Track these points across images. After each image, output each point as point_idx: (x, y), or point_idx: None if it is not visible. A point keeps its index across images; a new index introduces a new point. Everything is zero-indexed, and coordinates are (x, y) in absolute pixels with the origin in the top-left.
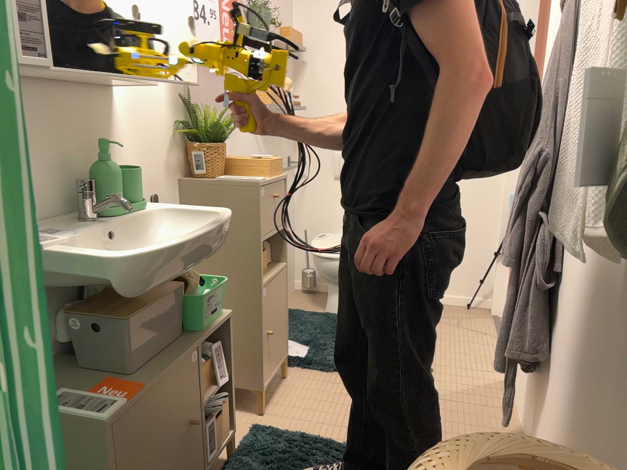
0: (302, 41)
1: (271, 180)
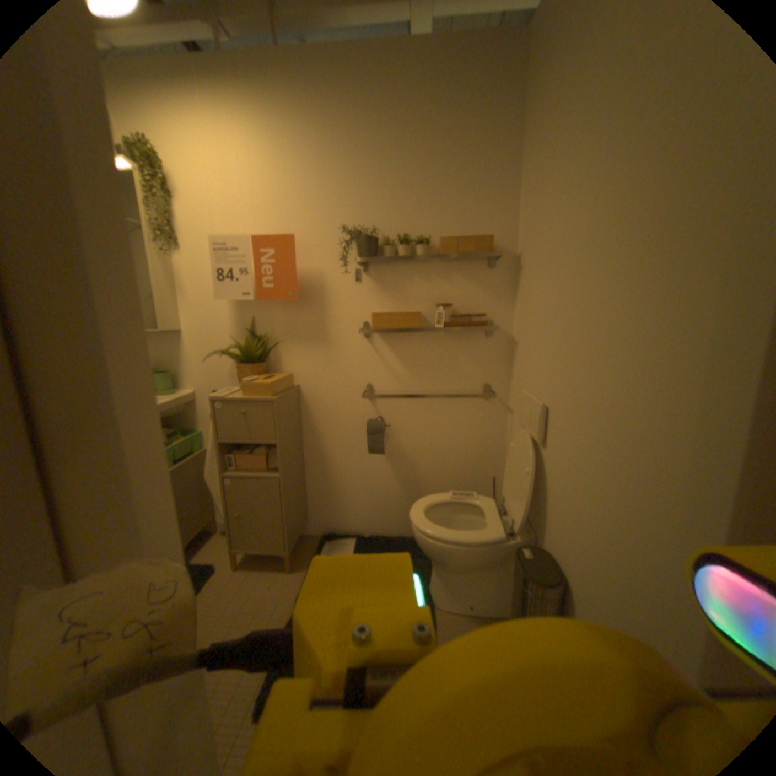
0: (494, 238)
1: (233, 398)
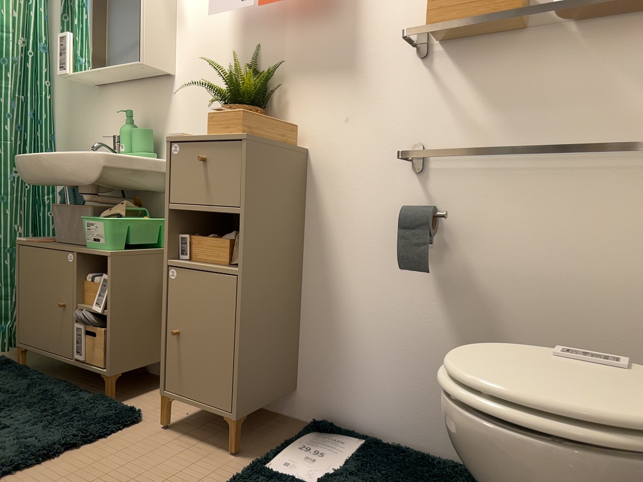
0: None
1: (195, 140)
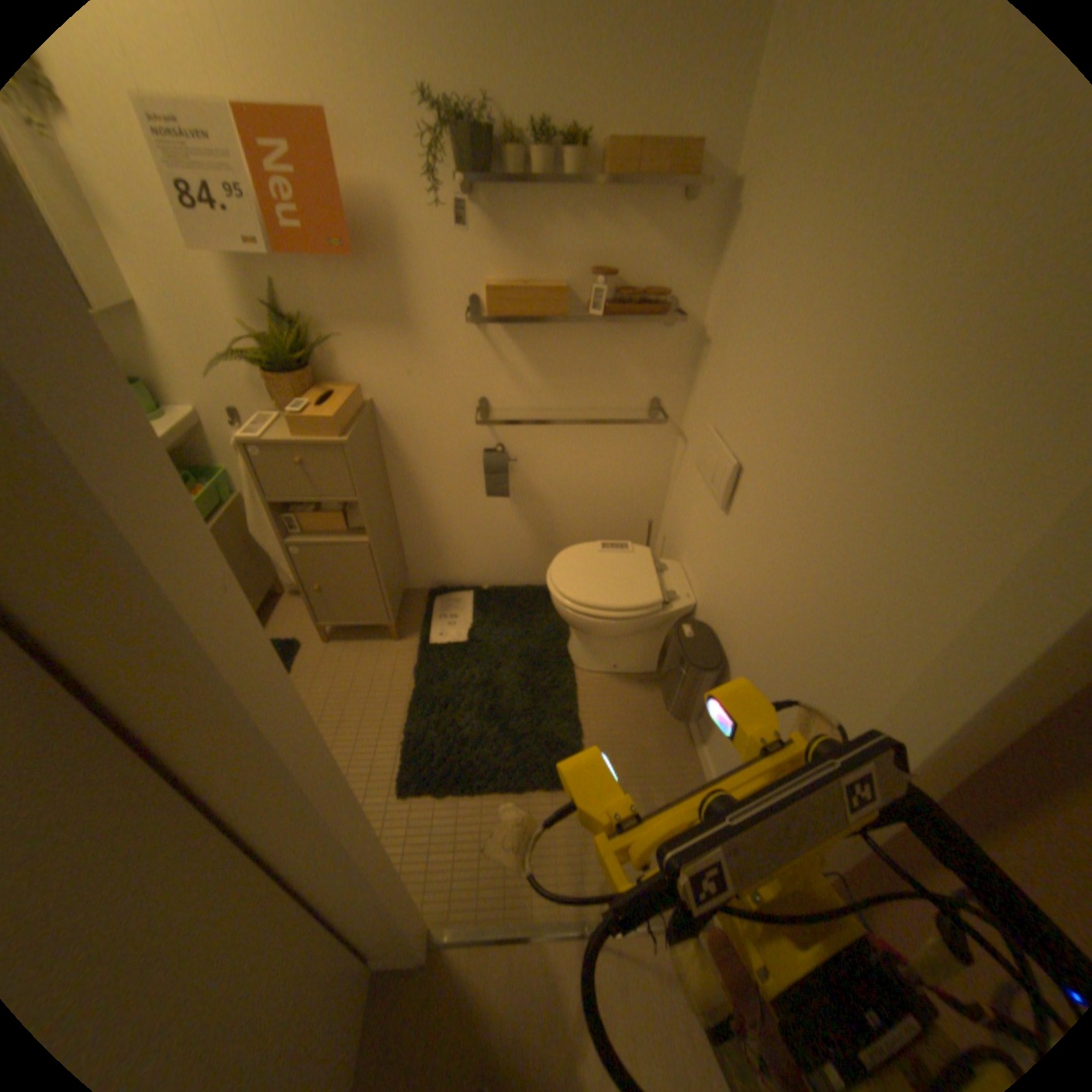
0: (701, 152)
1: (276, 443)
